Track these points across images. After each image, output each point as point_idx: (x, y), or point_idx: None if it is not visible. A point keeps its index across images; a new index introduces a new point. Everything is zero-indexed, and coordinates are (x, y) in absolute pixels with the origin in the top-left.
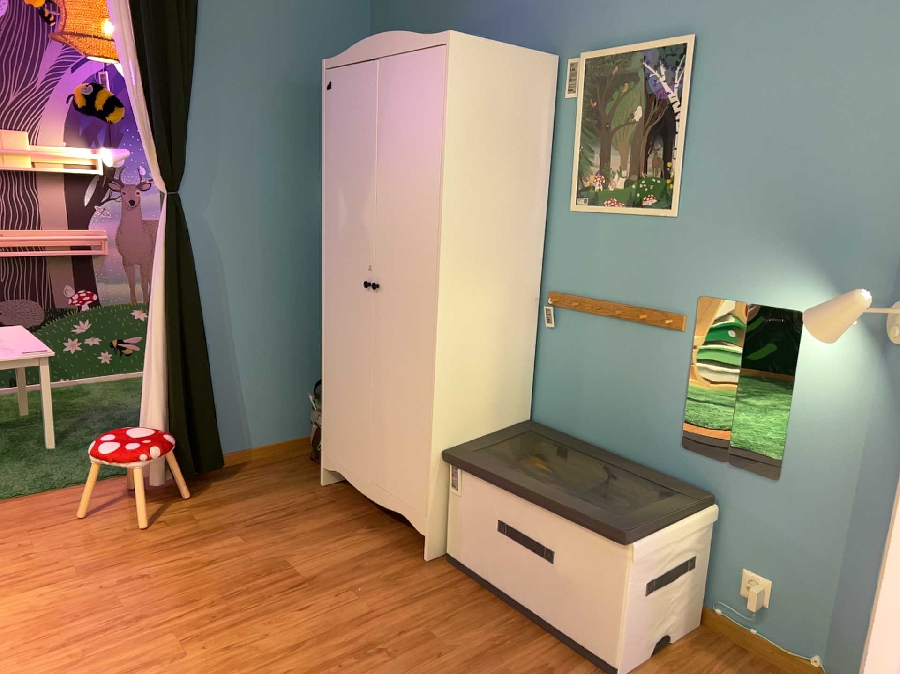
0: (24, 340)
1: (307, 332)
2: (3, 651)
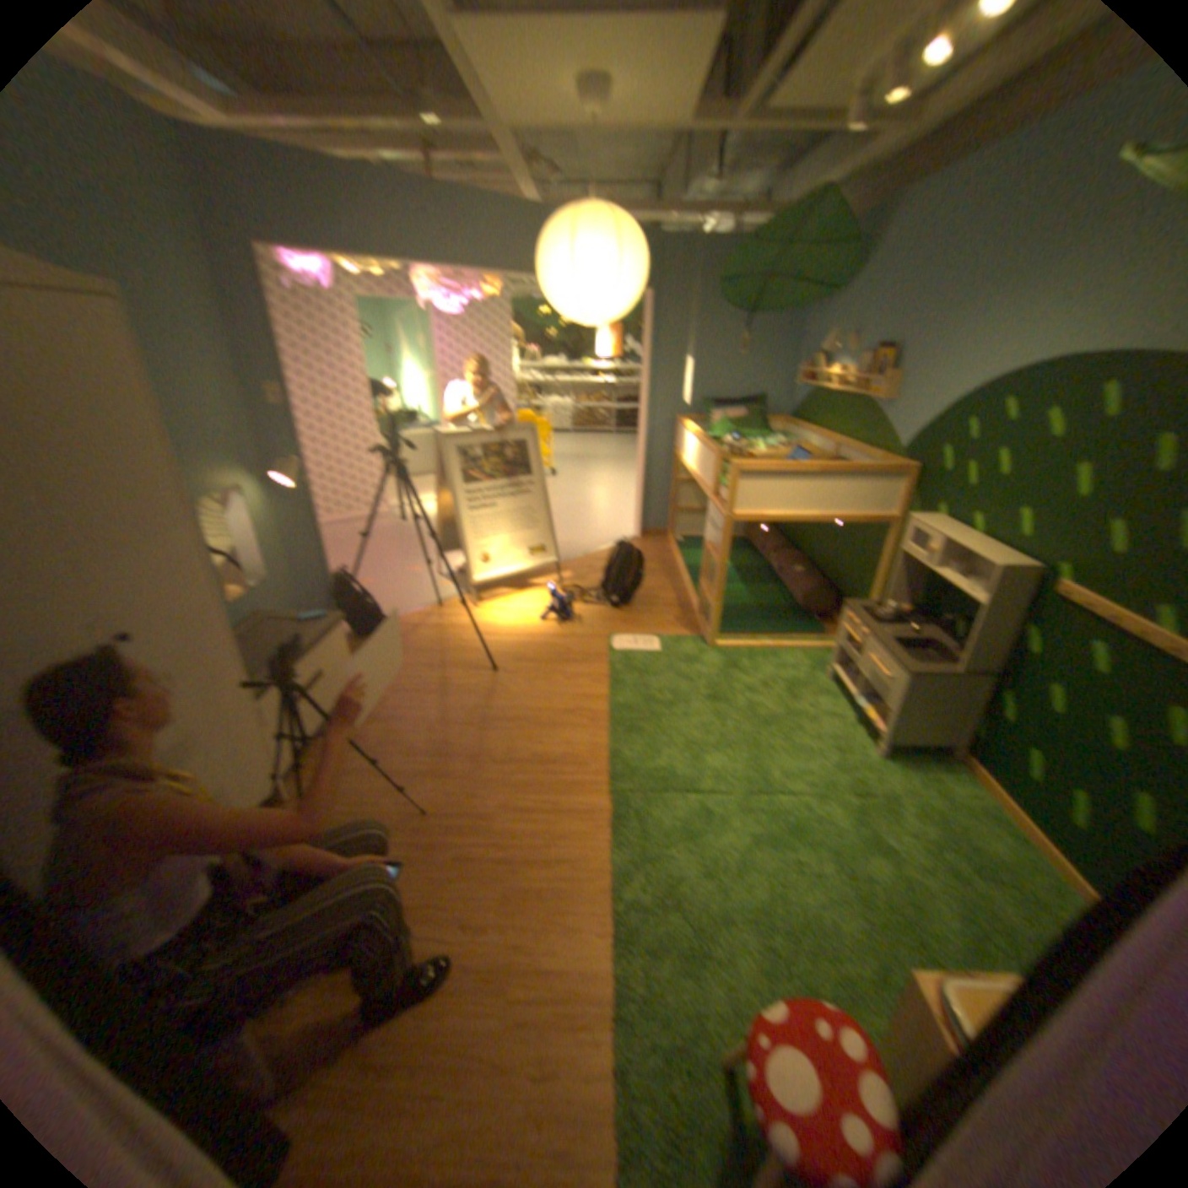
0: None
1: None
2: (591, 884)
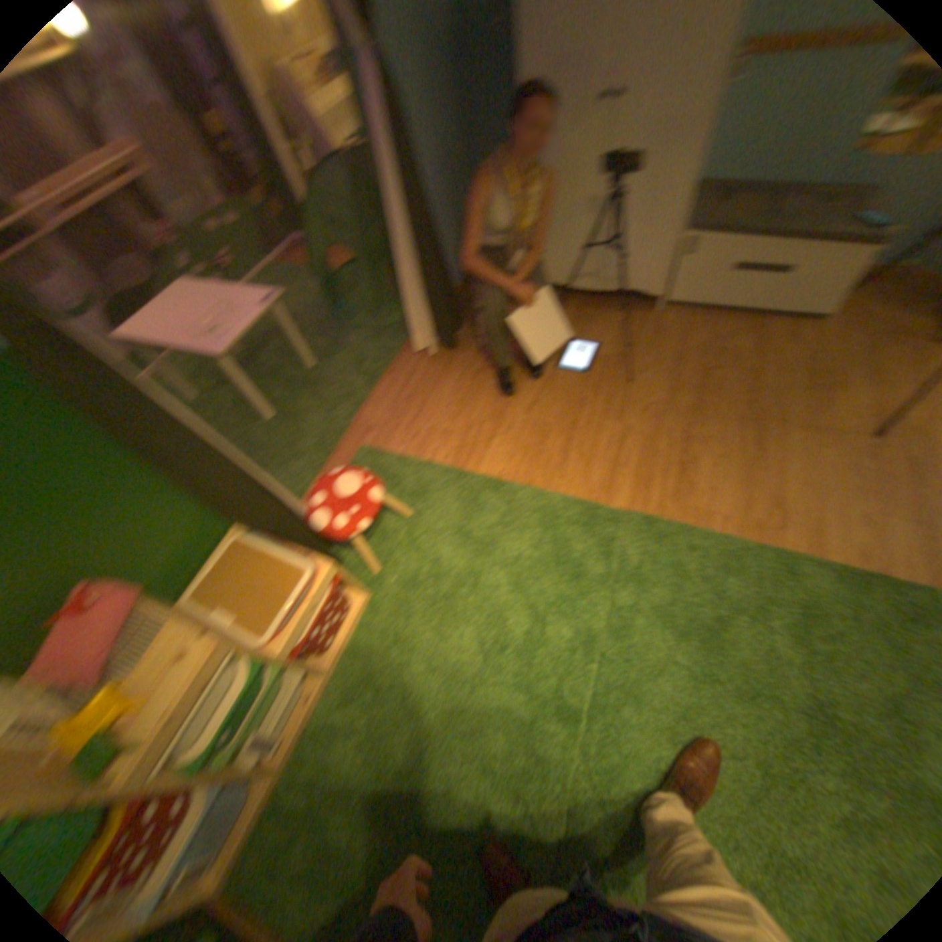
0: (225, 291)
1: (455, 176)
2: (538, 478)
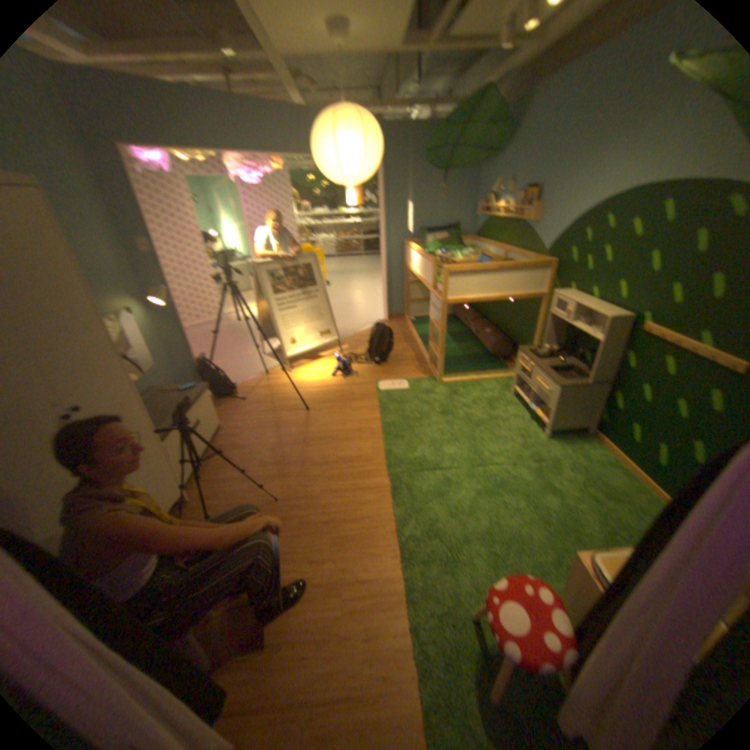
0: None
1: None
2: (385, 530)
